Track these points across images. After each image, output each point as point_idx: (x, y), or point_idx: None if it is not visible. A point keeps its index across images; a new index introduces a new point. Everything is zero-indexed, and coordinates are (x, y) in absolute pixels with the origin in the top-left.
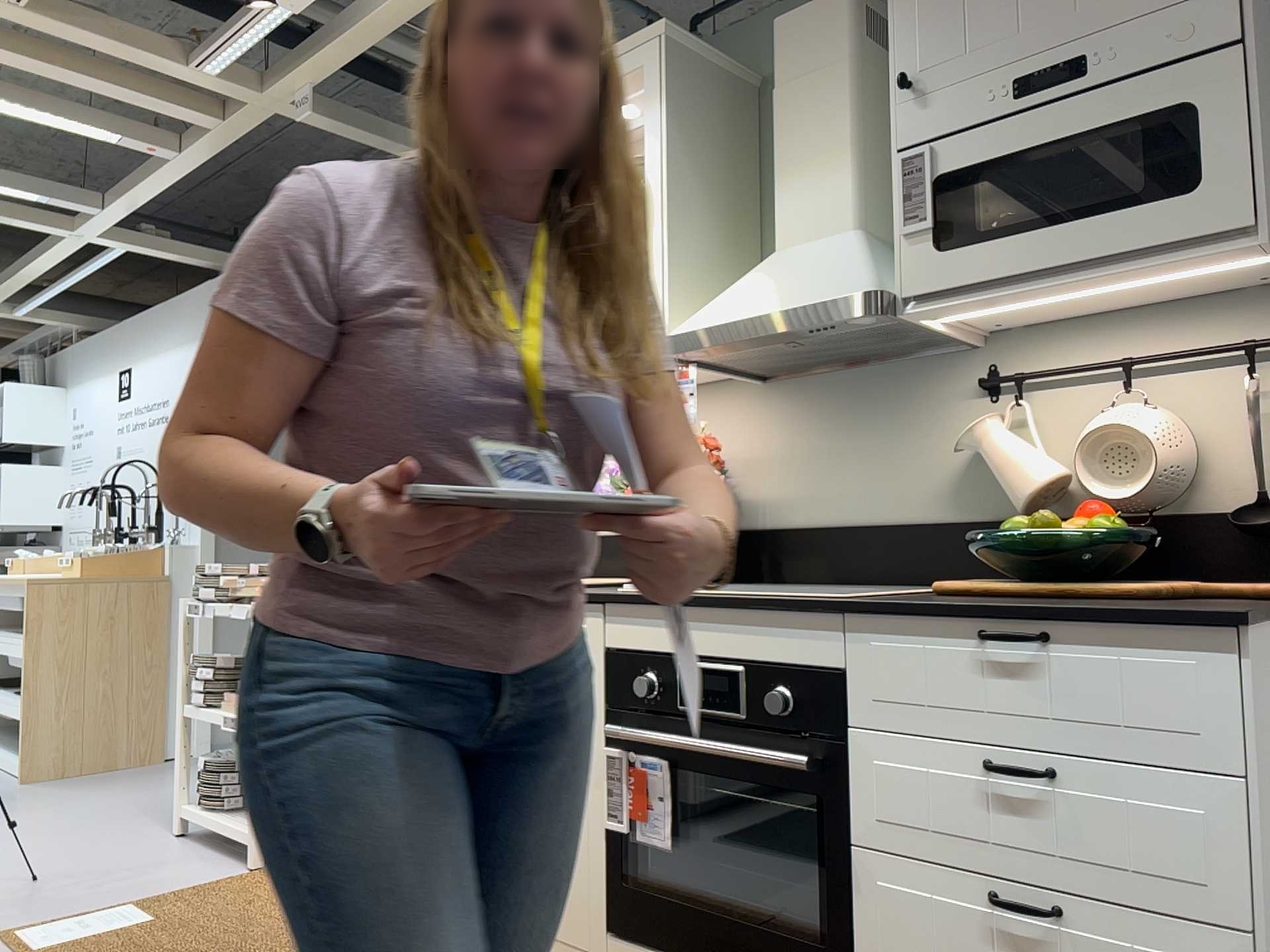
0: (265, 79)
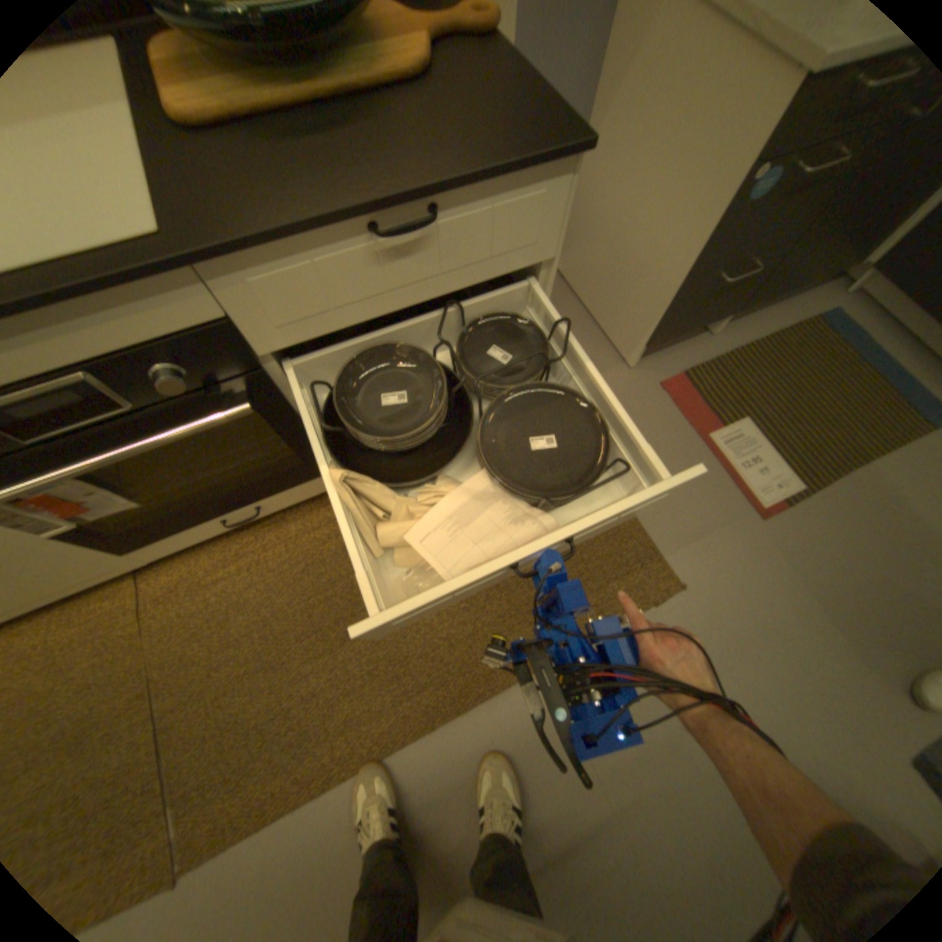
0: None
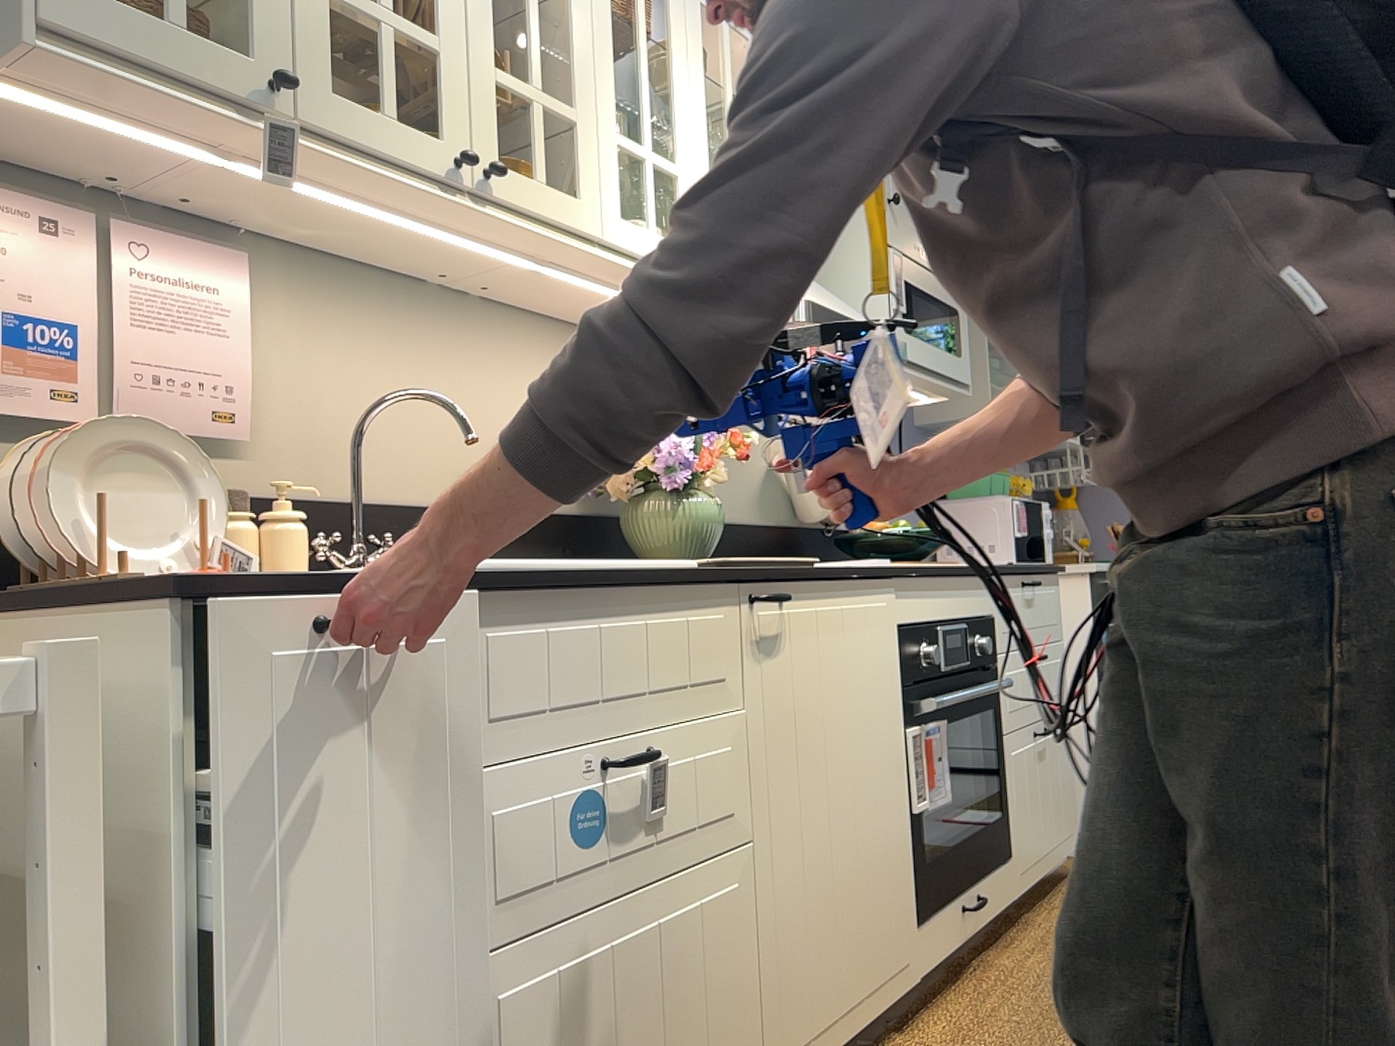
0: None
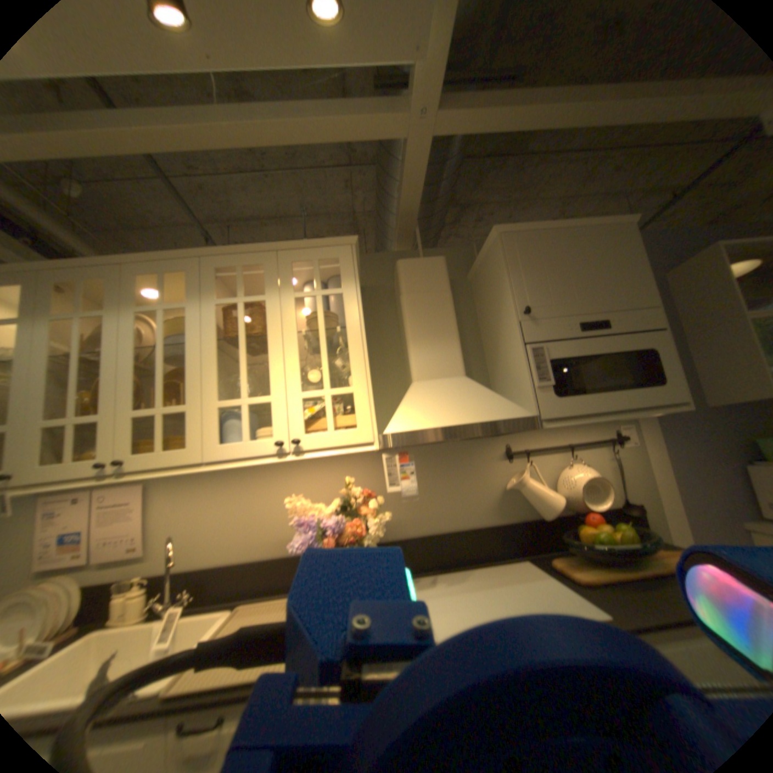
0: None
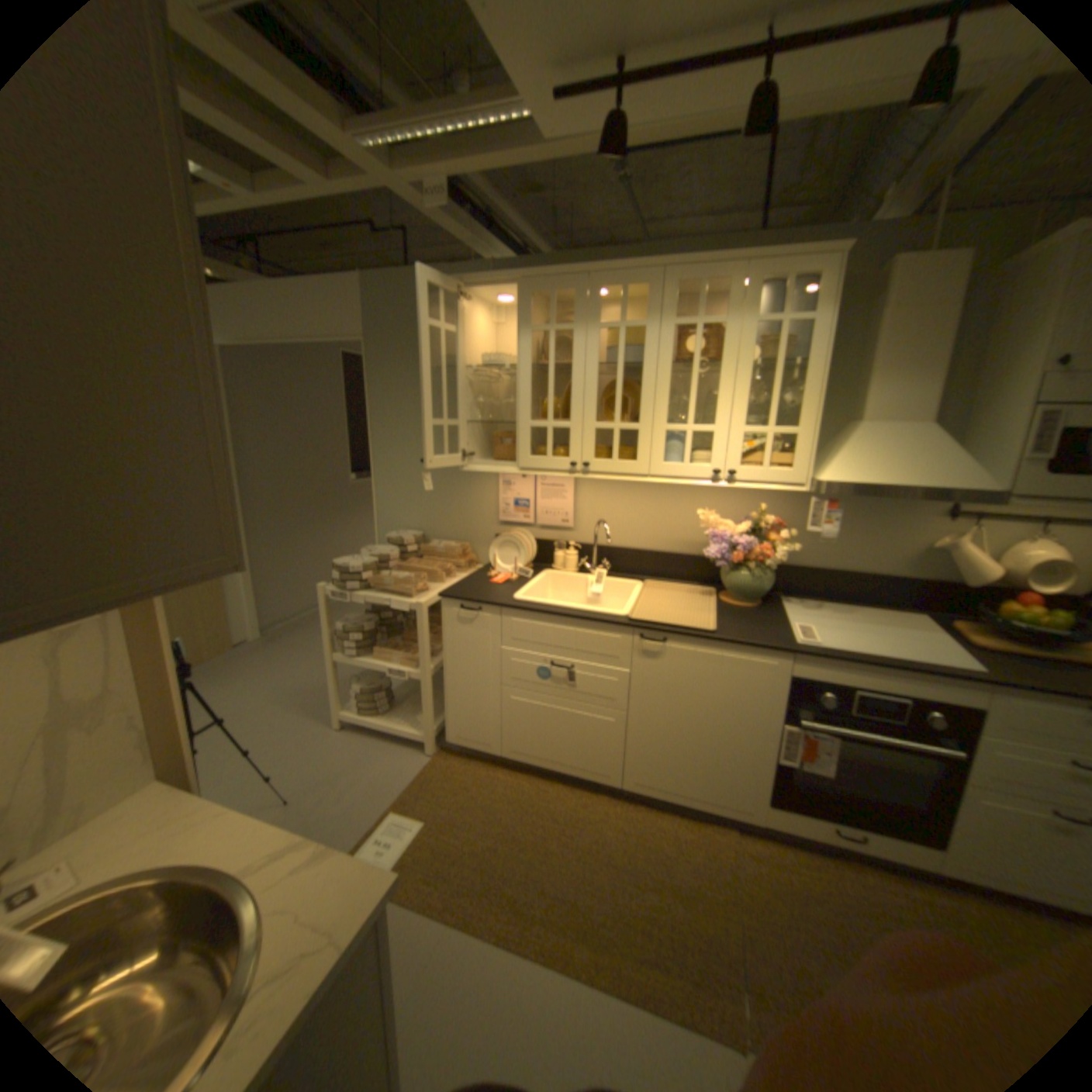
0: (393, 156)
